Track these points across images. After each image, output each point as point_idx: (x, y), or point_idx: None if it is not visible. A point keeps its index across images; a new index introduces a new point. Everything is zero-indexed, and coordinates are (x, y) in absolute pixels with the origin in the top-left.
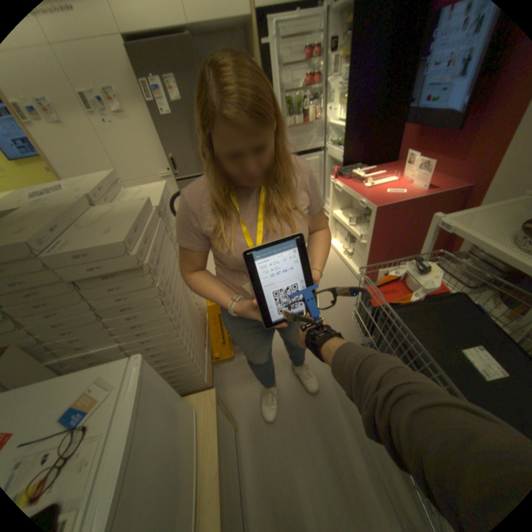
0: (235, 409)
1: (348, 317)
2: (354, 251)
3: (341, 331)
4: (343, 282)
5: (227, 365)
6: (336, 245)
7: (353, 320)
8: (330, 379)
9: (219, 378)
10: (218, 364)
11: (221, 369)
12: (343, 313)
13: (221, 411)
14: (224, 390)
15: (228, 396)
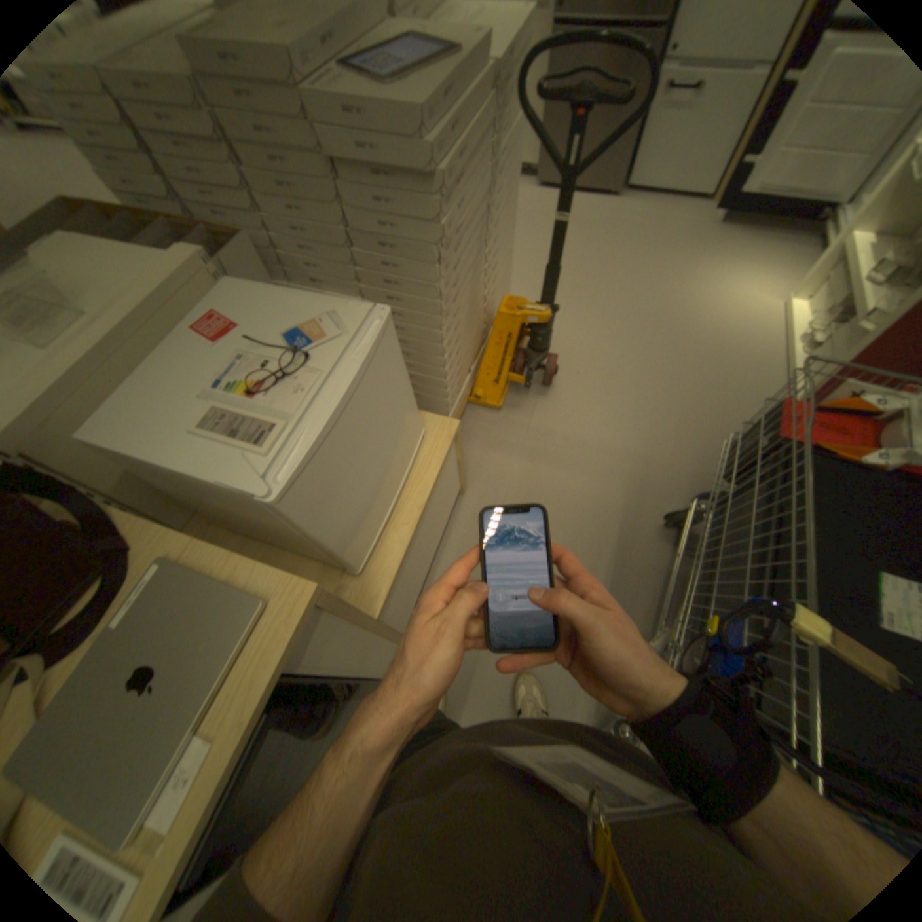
0: (473, 471)
1: (720, 448)
2: (829, 340)
3: (690, 461)
4: (757, 389)
5: (488, 414)
6: (801, 315)
7: (724, 458)
8: (623, 511)
9: (470, 425)
10: (477, 407)
11: (478, 415)
12: (715, 439)
13: (456, 459)
14: (470, 443)
15: (471, 452)
